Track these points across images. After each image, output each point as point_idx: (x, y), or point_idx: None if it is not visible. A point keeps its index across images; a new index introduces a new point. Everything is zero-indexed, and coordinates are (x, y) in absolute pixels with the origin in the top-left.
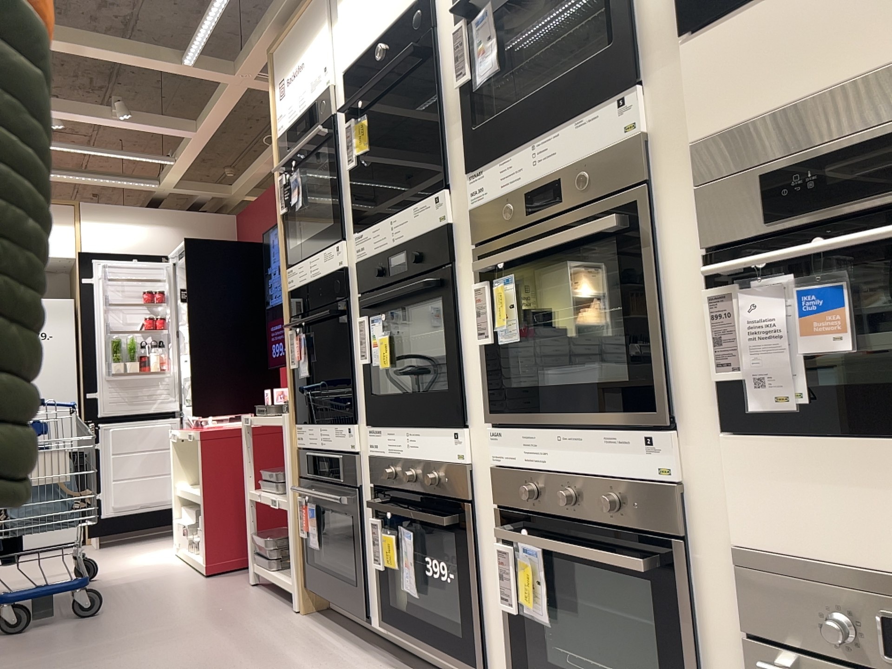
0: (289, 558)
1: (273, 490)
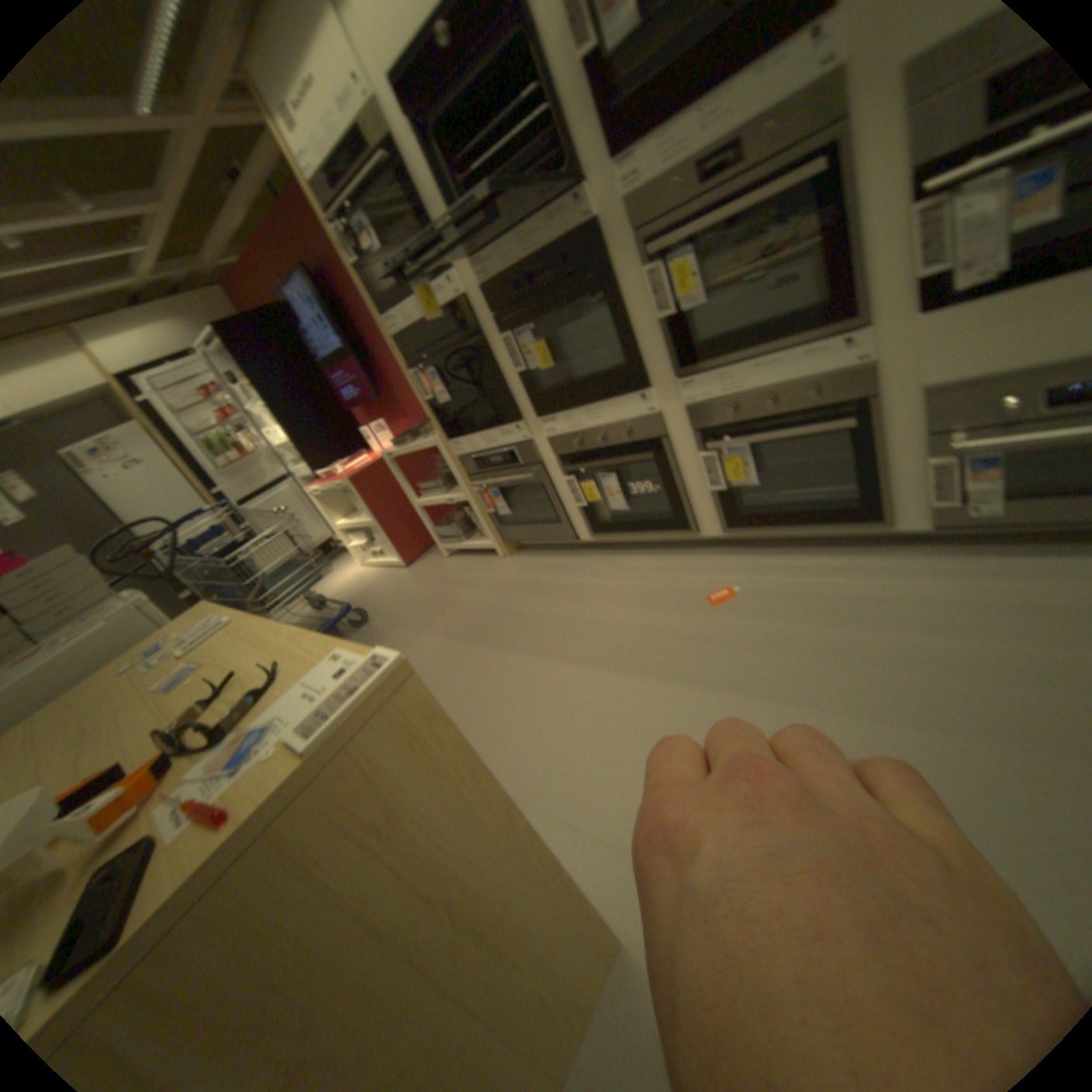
0: (468, 530)
1: (434, 493)
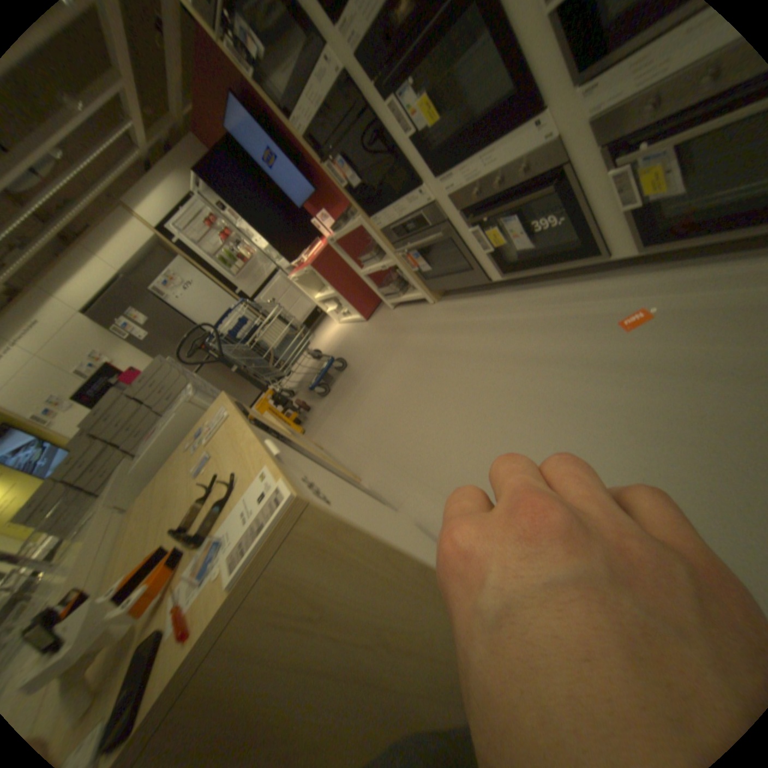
0: (404, 286)
1: (373, 263)
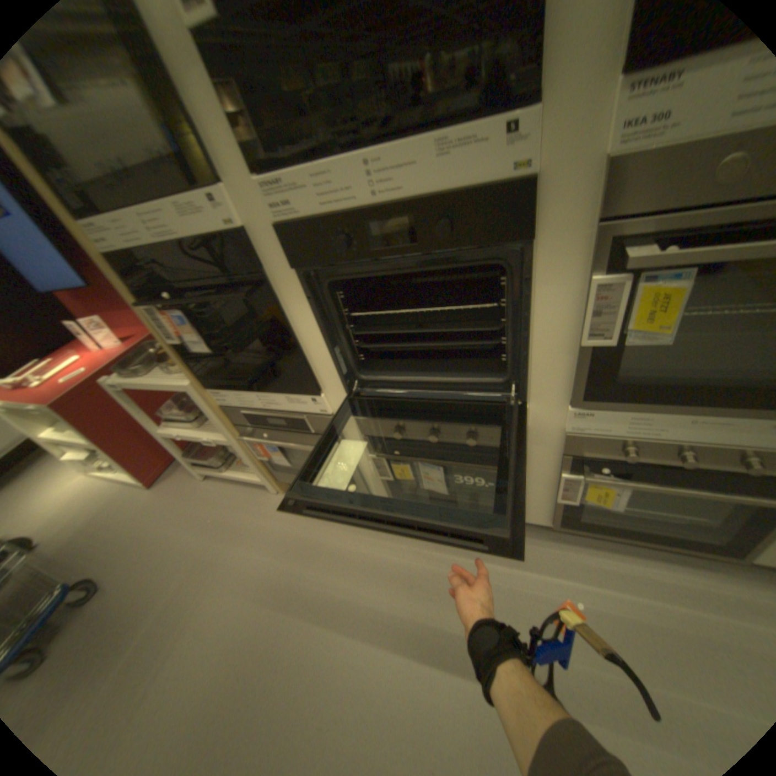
0: (228, 458)
1: (184, 425)
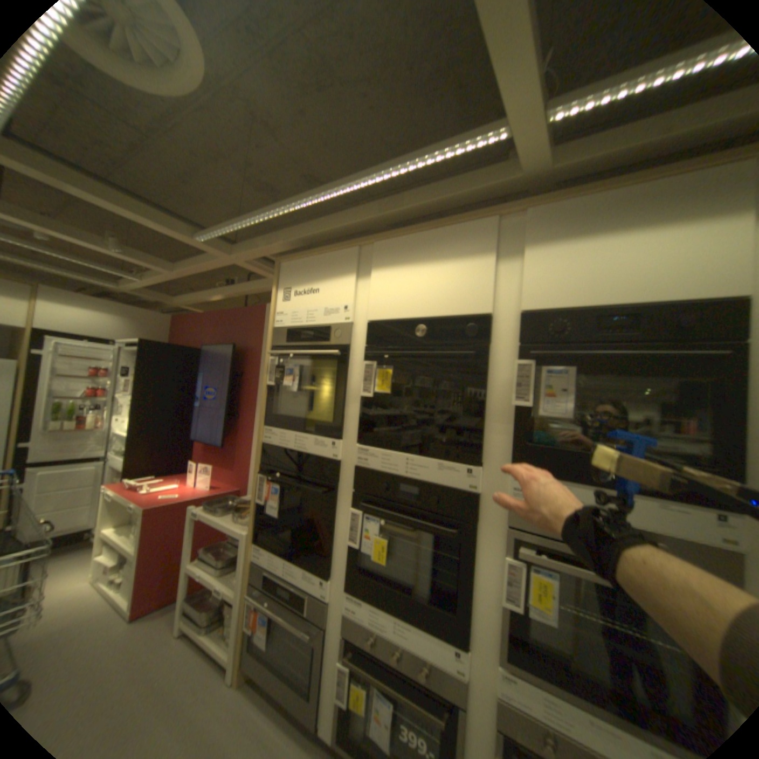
0: (214, 624)
1: (208, 571)
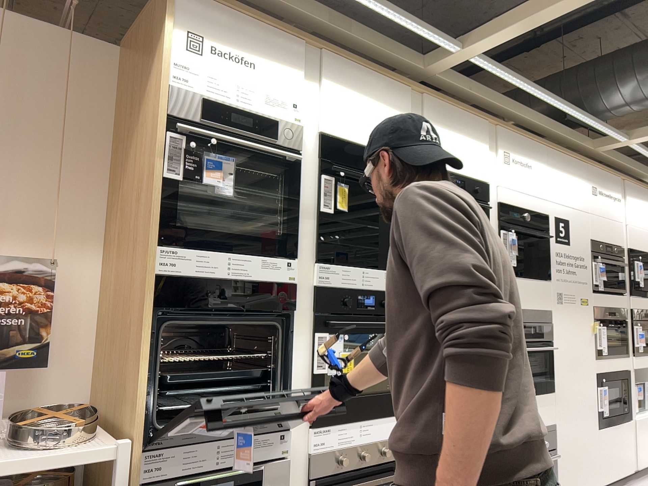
0: None
1: None
